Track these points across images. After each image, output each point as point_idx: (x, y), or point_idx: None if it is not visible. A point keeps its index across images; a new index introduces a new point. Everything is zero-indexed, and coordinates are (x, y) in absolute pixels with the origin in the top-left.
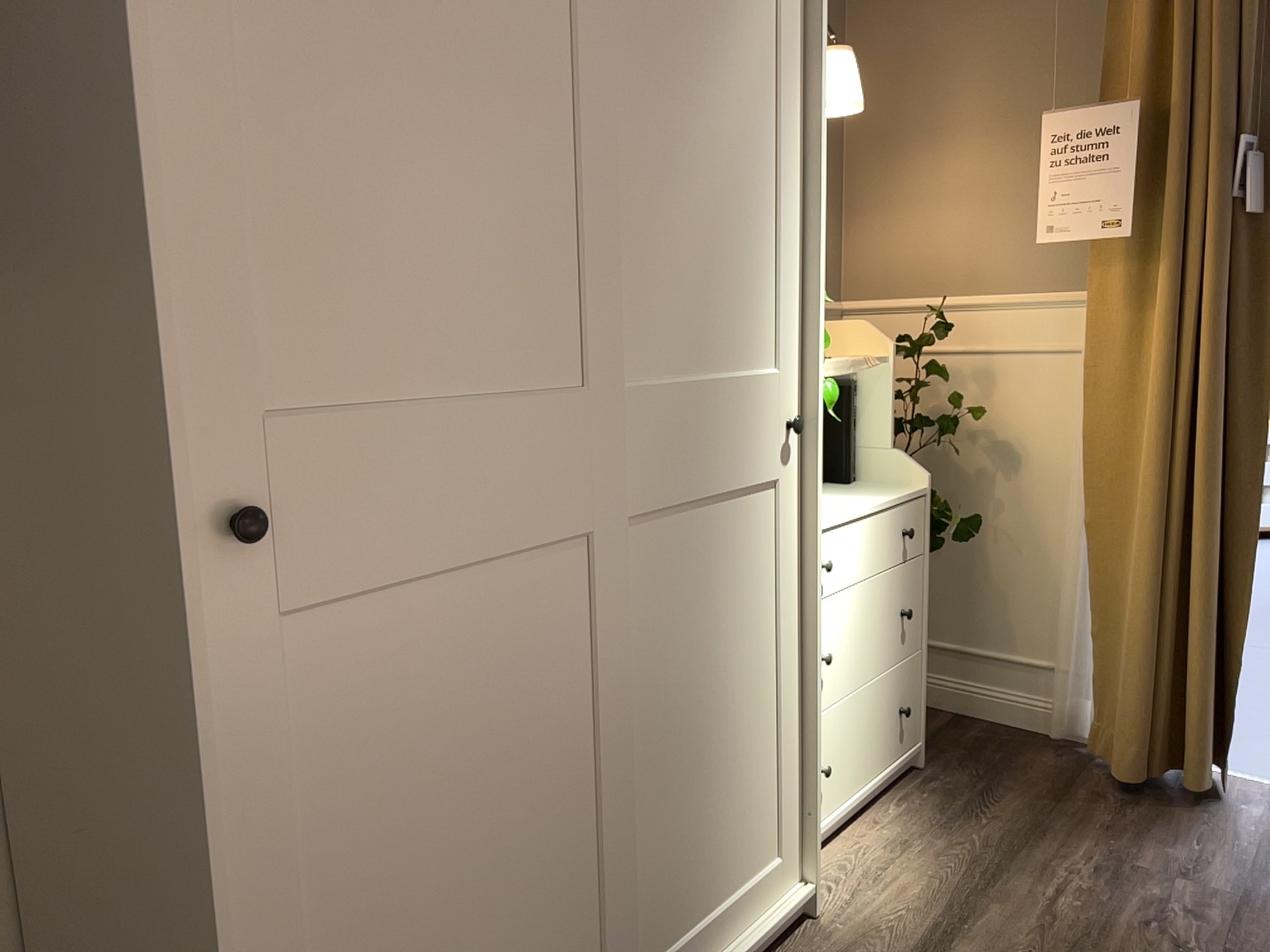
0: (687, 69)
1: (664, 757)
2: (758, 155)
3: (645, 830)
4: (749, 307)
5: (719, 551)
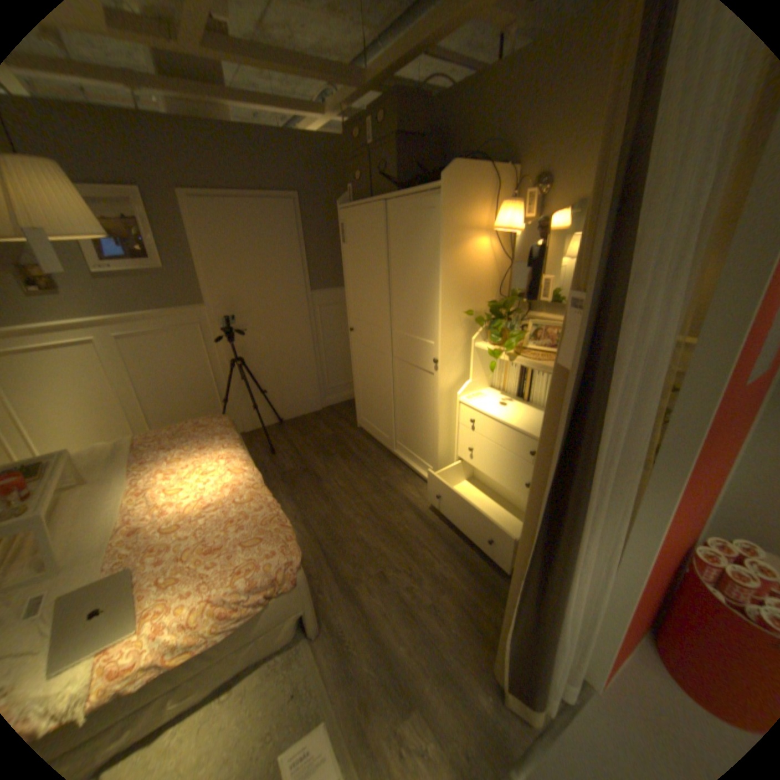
0: (407, 263)
1: (403, 410)
2: (428, 282)
3: (400, 419)
4: (425, 324)
5: (415, 380)
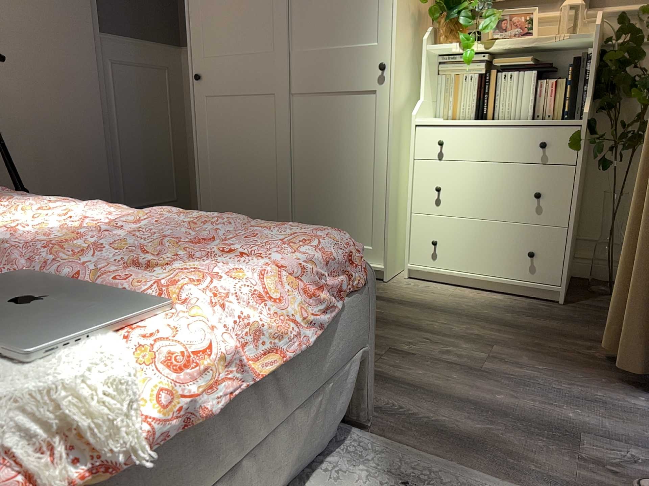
0: None
1: (310, 175)
2: None
3: (302, 194)
4: (358, 20)
5: (338, 113)
